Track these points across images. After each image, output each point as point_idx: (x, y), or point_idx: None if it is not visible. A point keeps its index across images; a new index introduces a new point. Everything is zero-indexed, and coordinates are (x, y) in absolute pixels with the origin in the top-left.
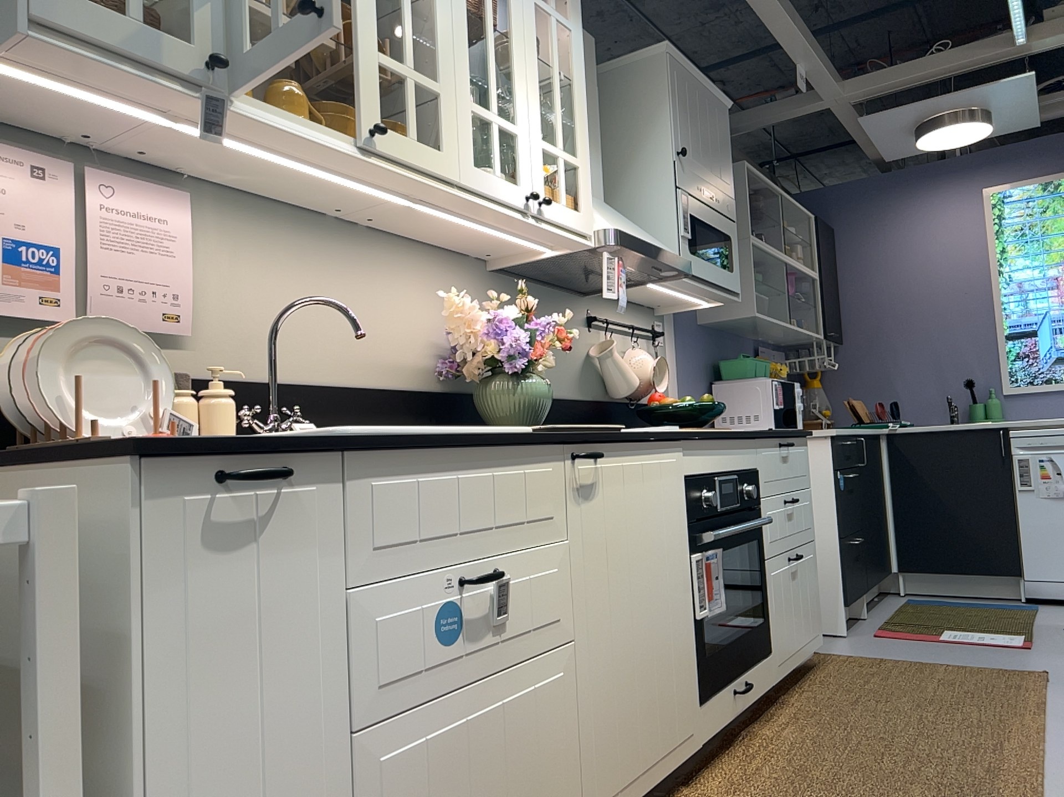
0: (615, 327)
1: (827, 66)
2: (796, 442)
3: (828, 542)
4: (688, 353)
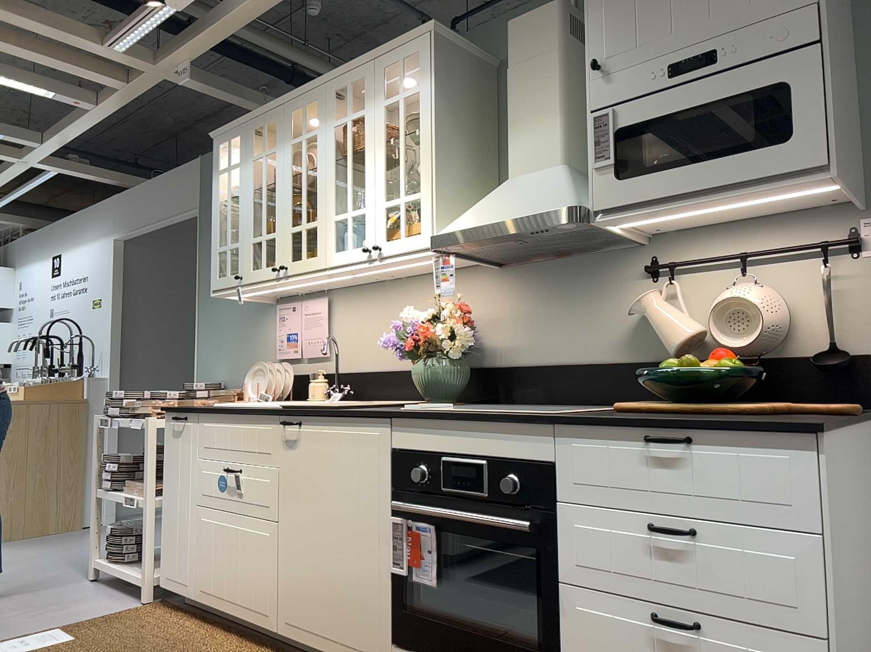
0: (711, 264)
1: None
2: (726, 439)
3: None
4: None
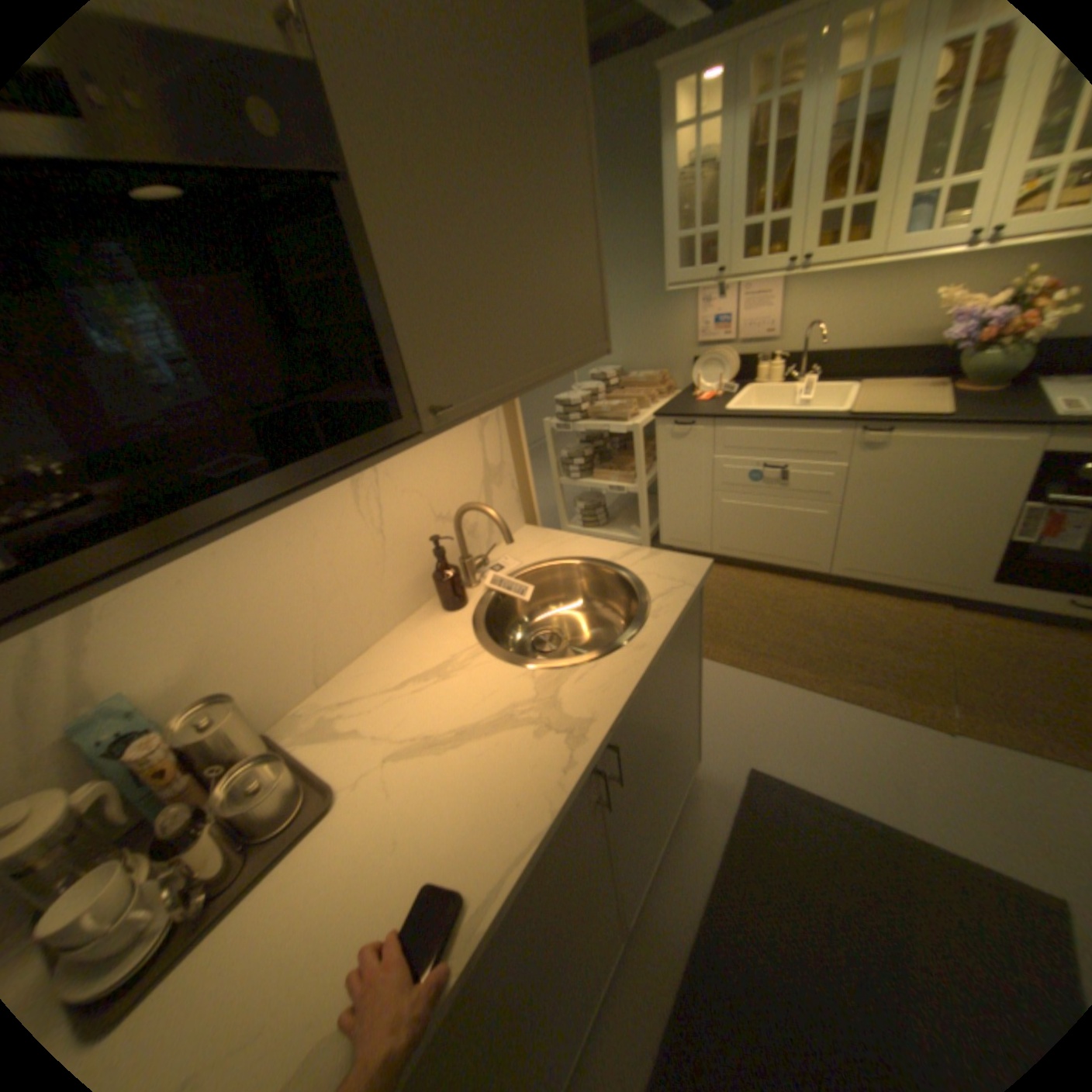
0: None
1: None
2: None
3: None
4: None
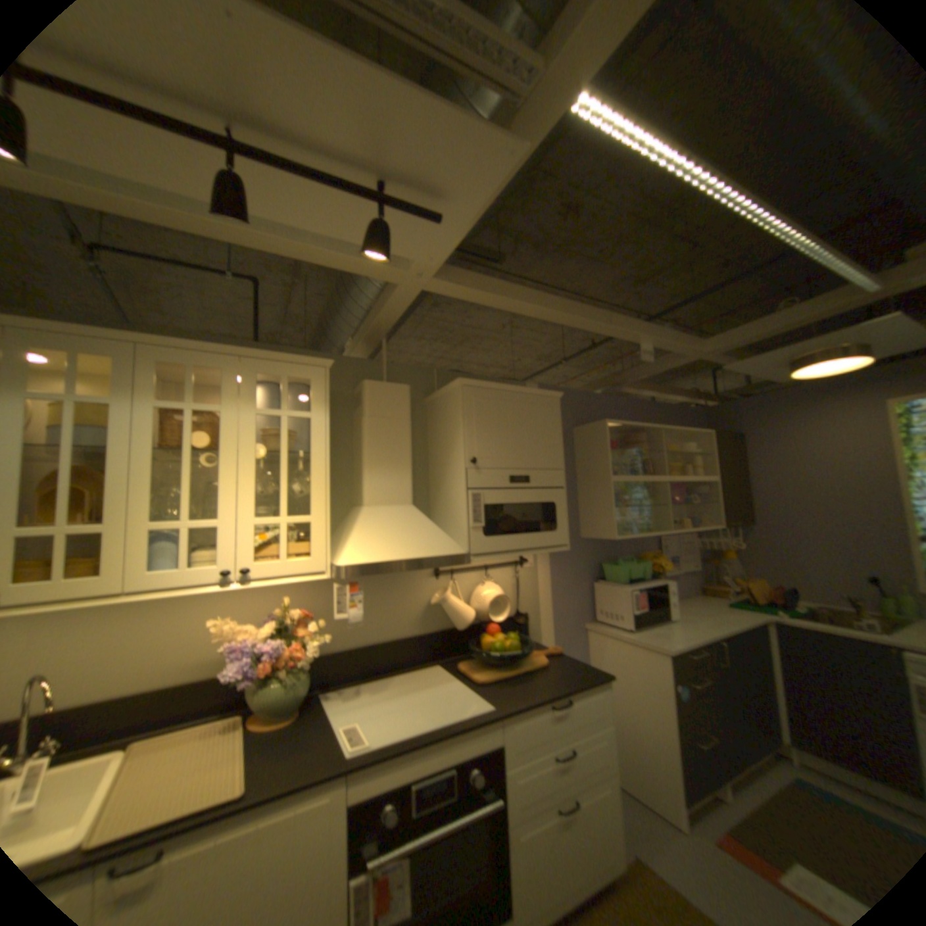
0: (468, 570)
1: (674, 336)
2: (584, 697)
3: (670, 746)
4: (563, 565)
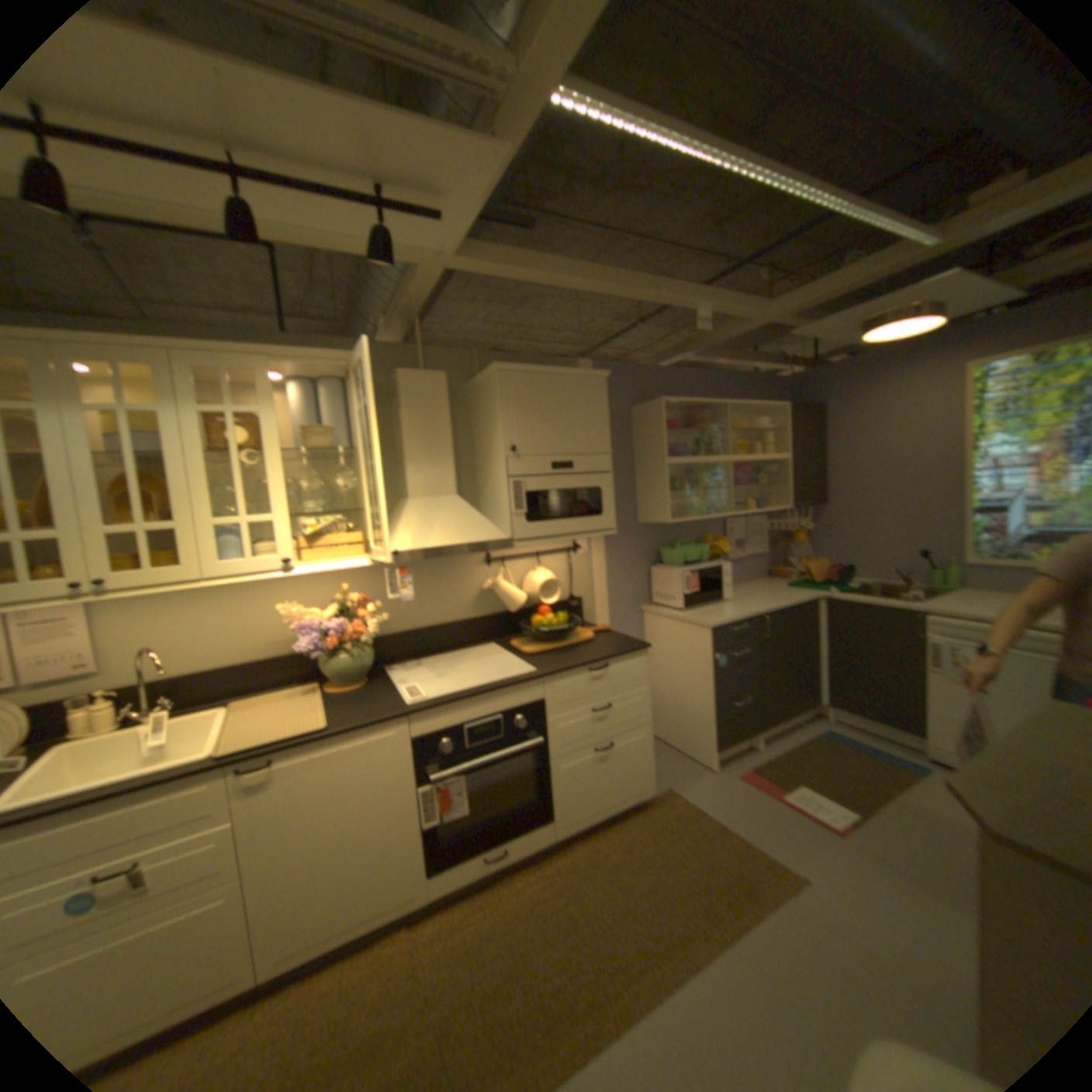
0: (518, 556)
1: (733, 299)
2: (619, 659)
3: (706, 703)
4: (617, 549)
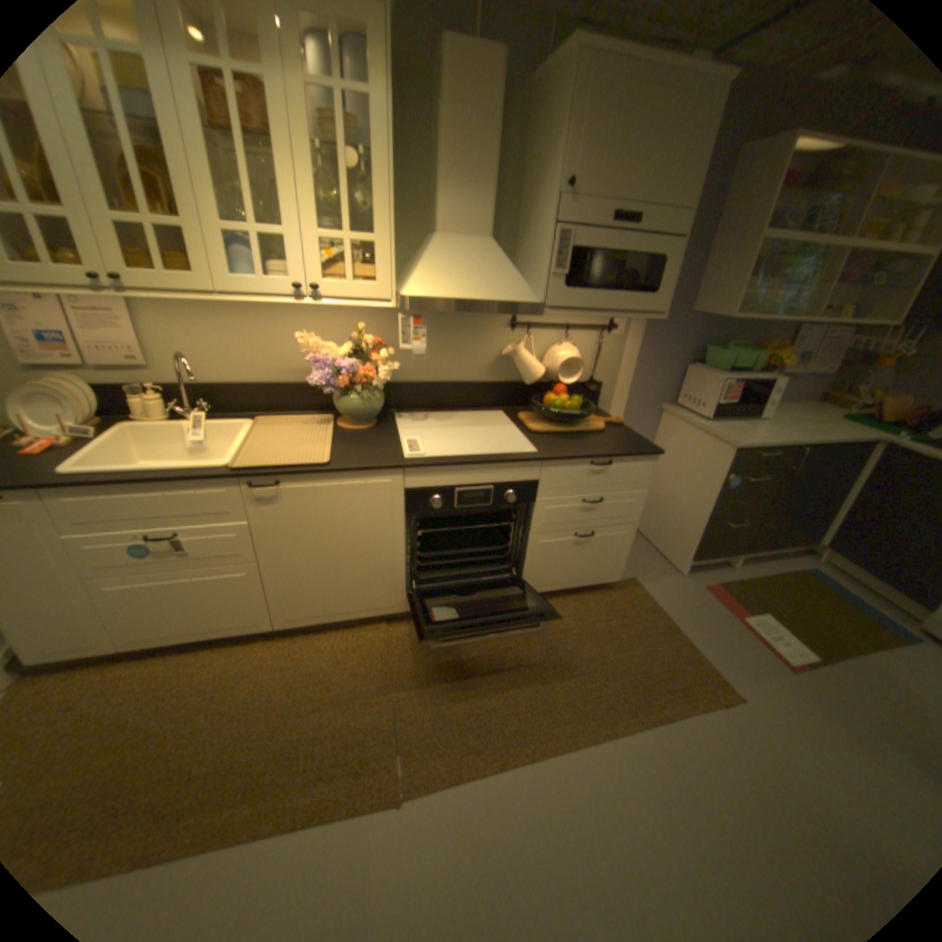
0: (547, 326)
1: None
2: (626, 460)
3: (701, 517)
4: (659, 339)
